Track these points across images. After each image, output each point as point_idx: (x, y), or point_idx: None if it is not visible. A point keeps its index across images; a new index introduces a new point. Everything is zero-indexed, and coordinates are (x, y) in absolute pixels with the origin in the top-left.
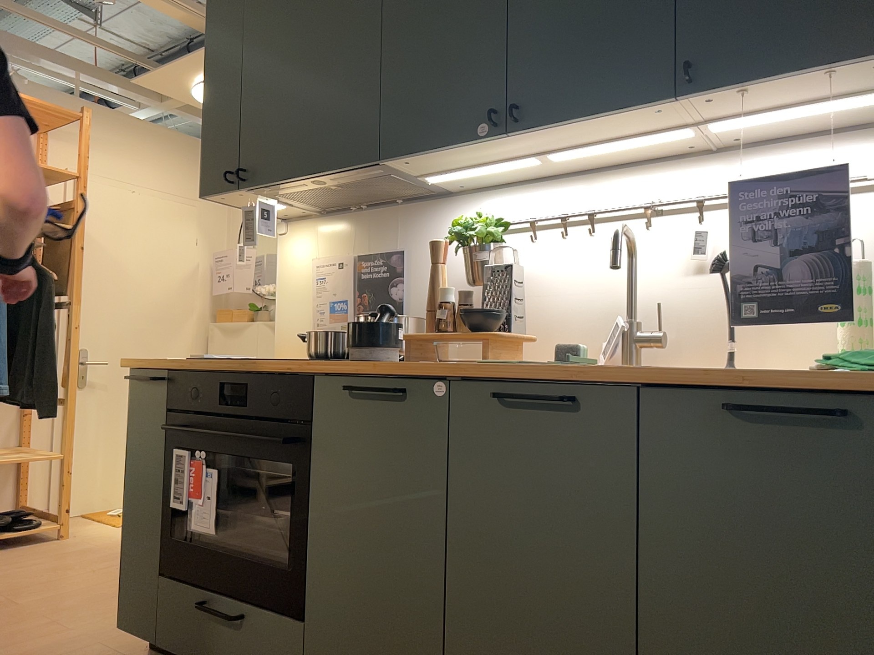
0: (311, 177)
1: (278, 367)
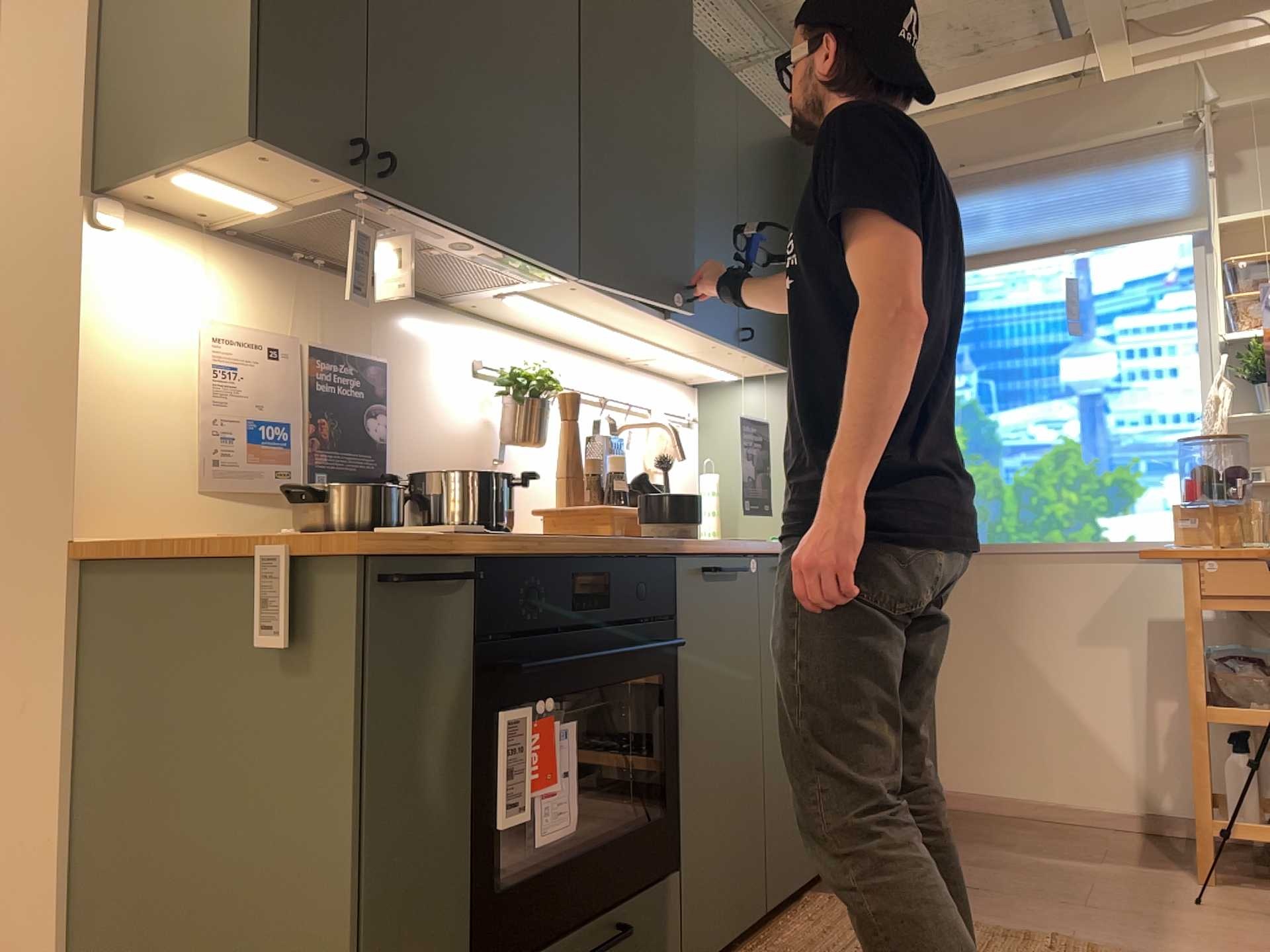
0: (483, 241)
1: (635, 548)
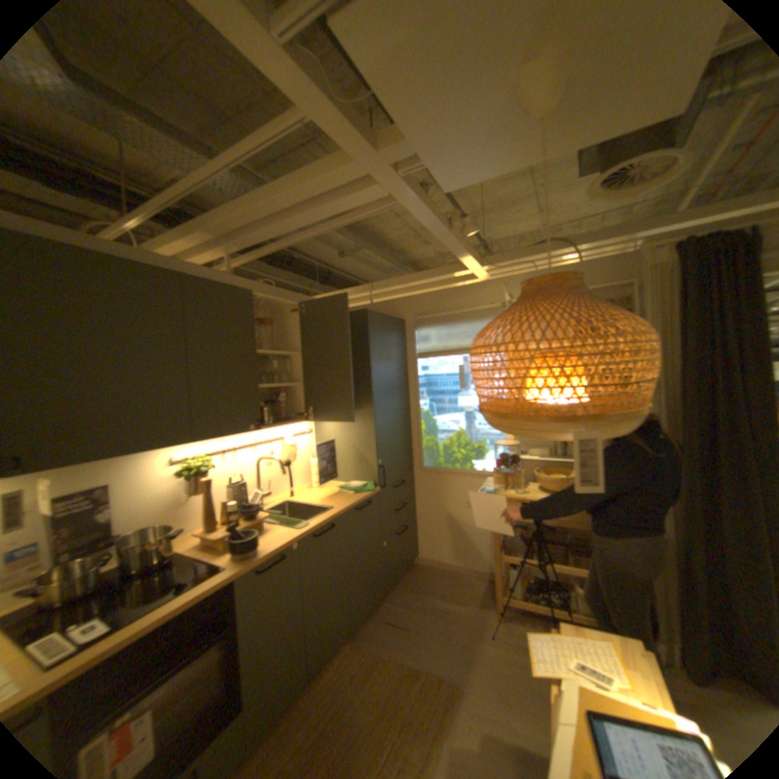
0: (119, 457)
1: (202, 594)
